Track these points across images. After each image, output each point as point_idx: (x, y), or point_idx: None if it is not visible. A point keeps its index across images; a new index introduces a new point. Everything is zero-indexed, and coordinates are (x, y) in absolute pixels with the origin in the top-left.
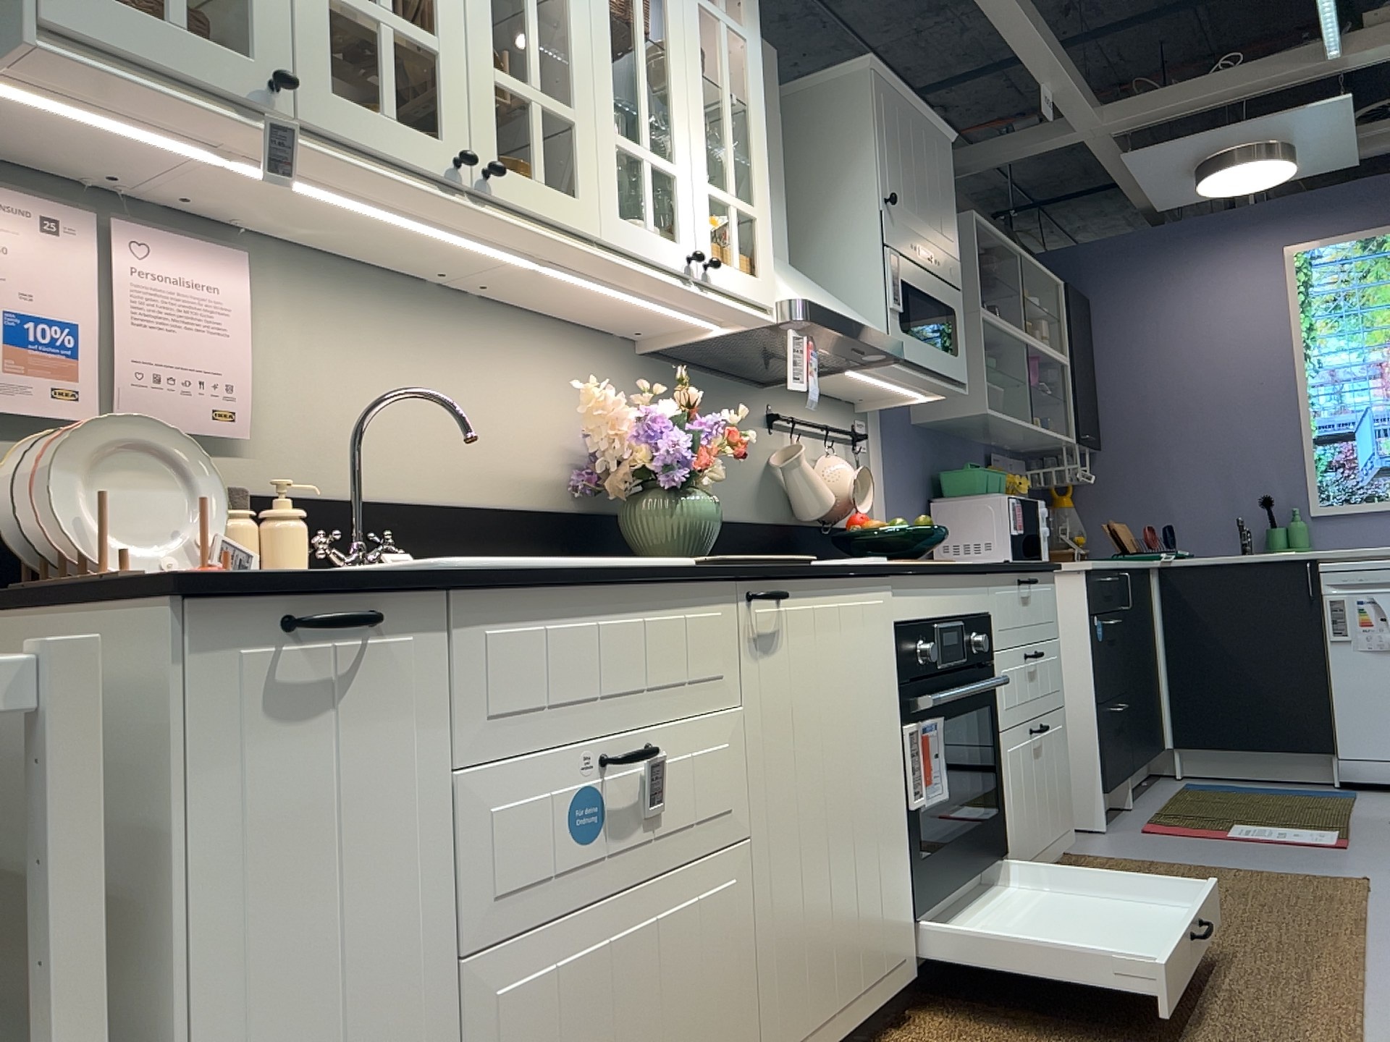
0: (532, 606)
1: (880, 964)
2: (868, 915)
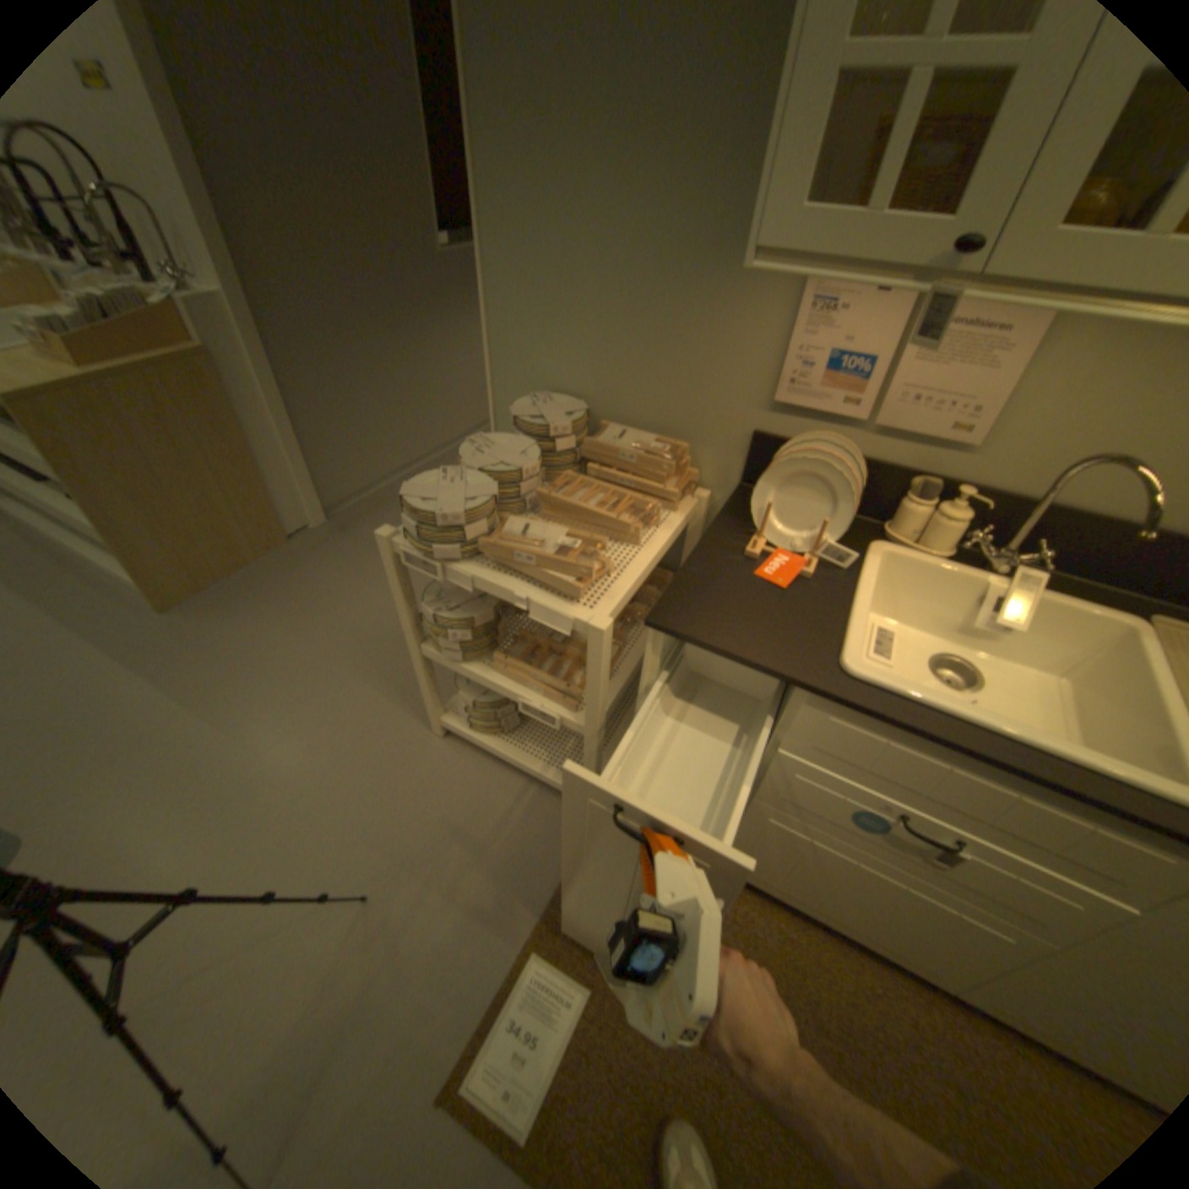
0: (889, 731)
1: None
2: None
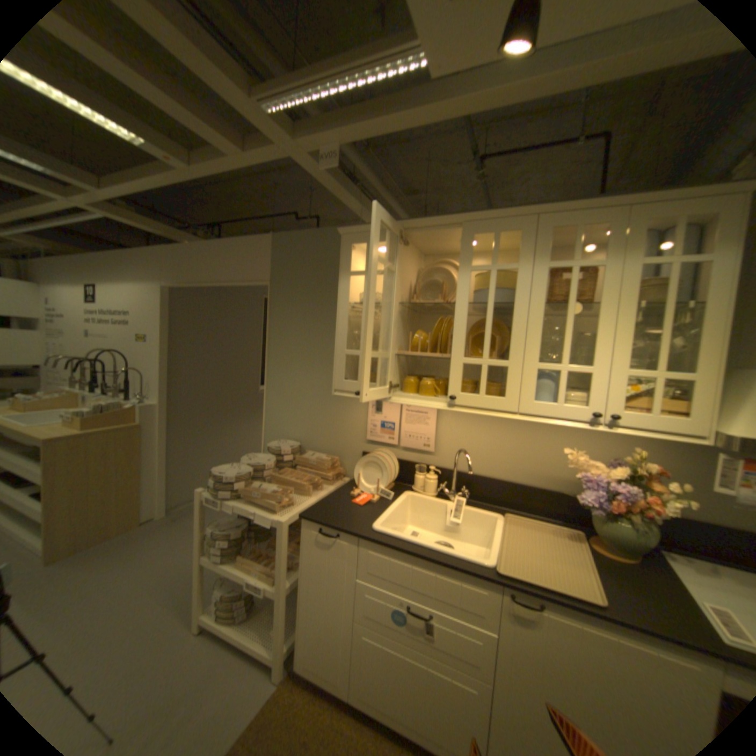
0: (387, 552)
1: None
2: None
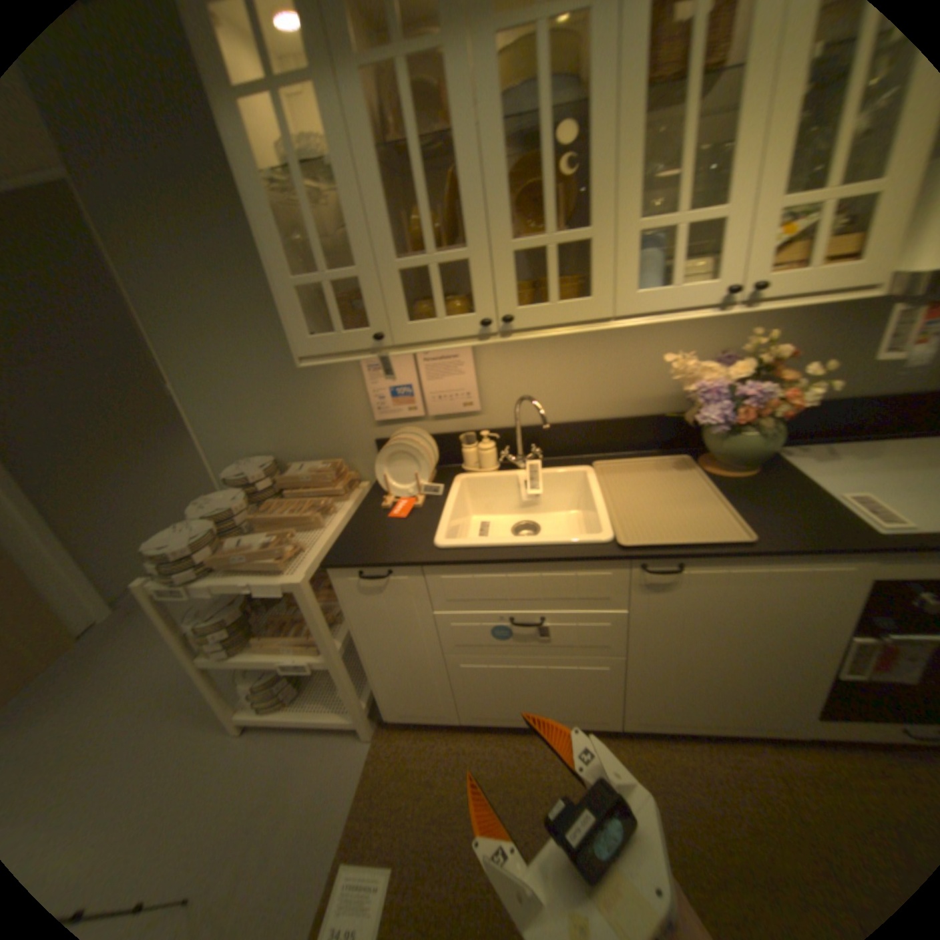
0: (468, 569)
1: (757, 725)
2: (751, 706)
